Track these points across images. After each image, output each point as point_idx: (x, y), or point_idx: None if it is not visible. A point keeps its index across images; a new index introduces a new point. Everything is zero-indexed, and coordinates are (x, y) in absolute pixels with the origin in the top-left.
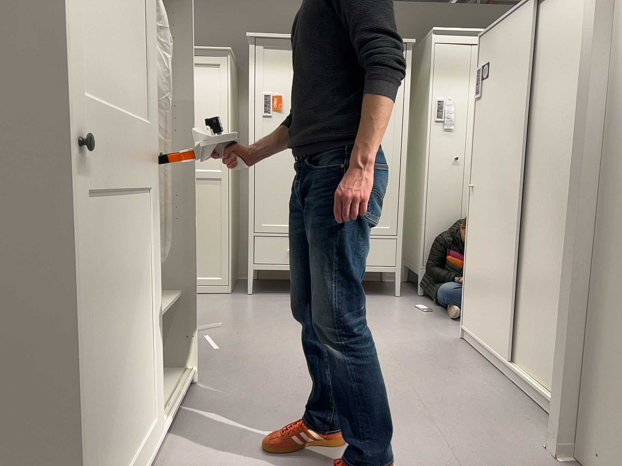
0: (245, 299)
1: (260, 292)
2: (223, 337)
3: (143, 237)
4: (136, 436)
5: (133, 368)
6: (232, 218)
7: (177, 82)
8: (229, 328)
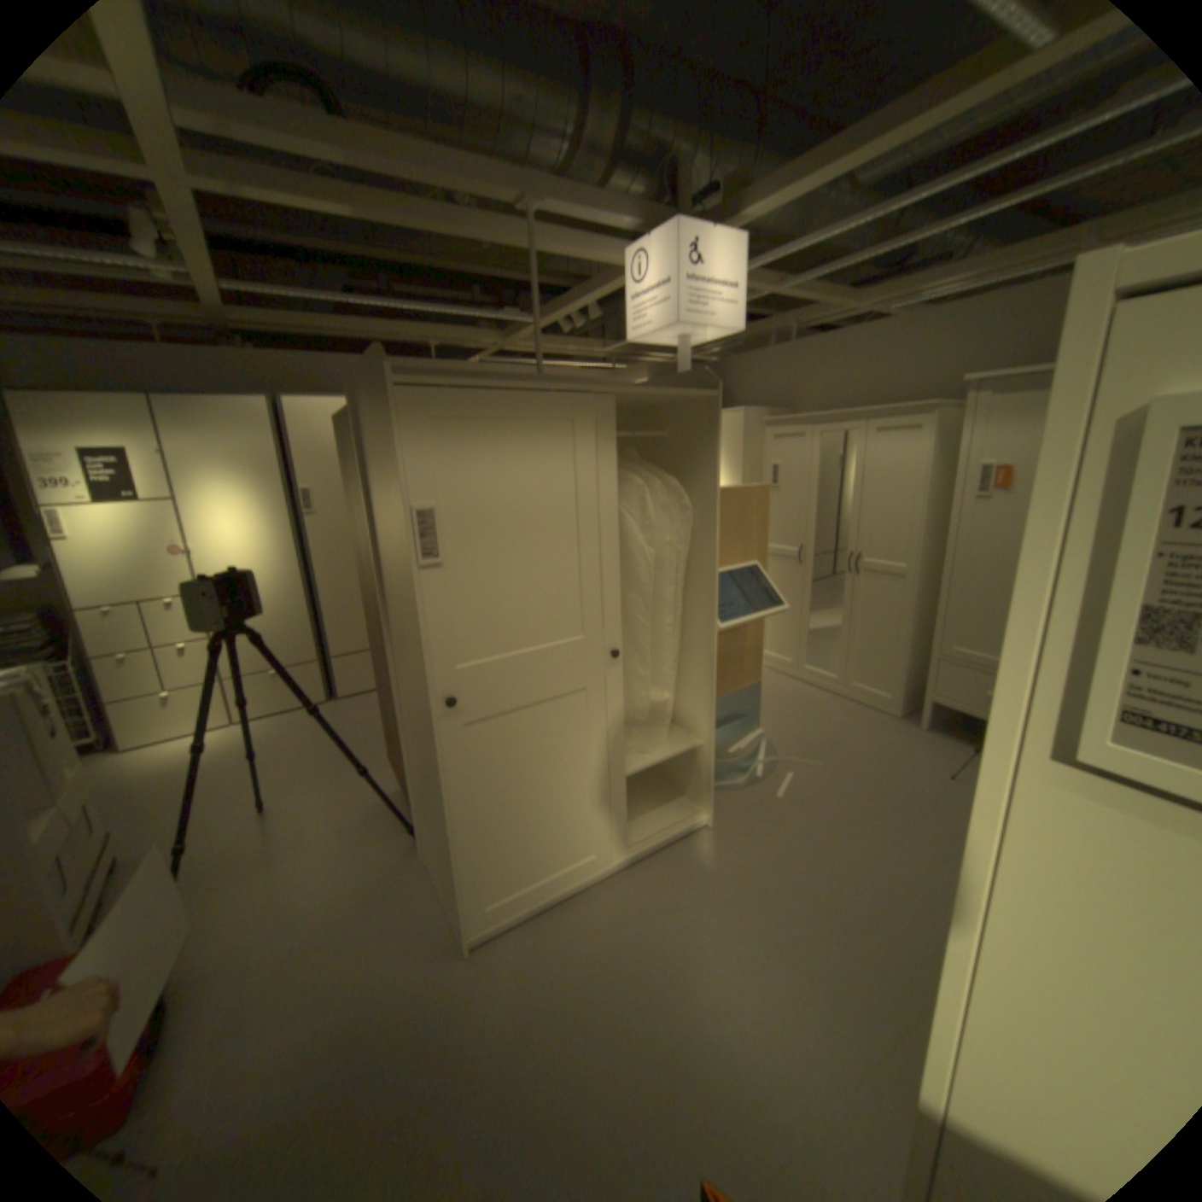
0: (906, 737)
1: (944, 733)
2: (807, 783)
3: (581, 722)
4: (564, 861)
5: (560, 816)
6: (918, 627)
7: (693, 553)
8: (828, 774)
